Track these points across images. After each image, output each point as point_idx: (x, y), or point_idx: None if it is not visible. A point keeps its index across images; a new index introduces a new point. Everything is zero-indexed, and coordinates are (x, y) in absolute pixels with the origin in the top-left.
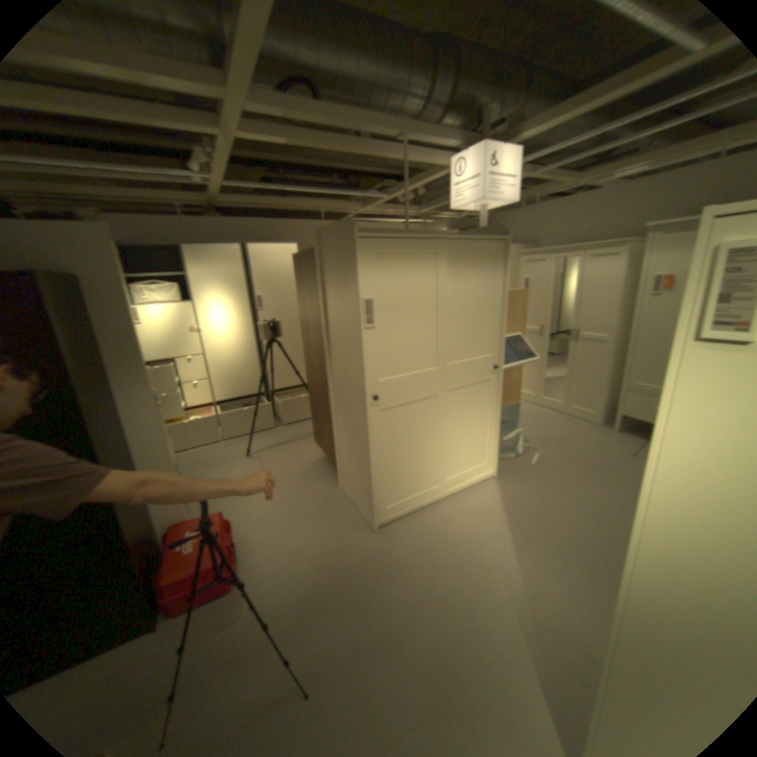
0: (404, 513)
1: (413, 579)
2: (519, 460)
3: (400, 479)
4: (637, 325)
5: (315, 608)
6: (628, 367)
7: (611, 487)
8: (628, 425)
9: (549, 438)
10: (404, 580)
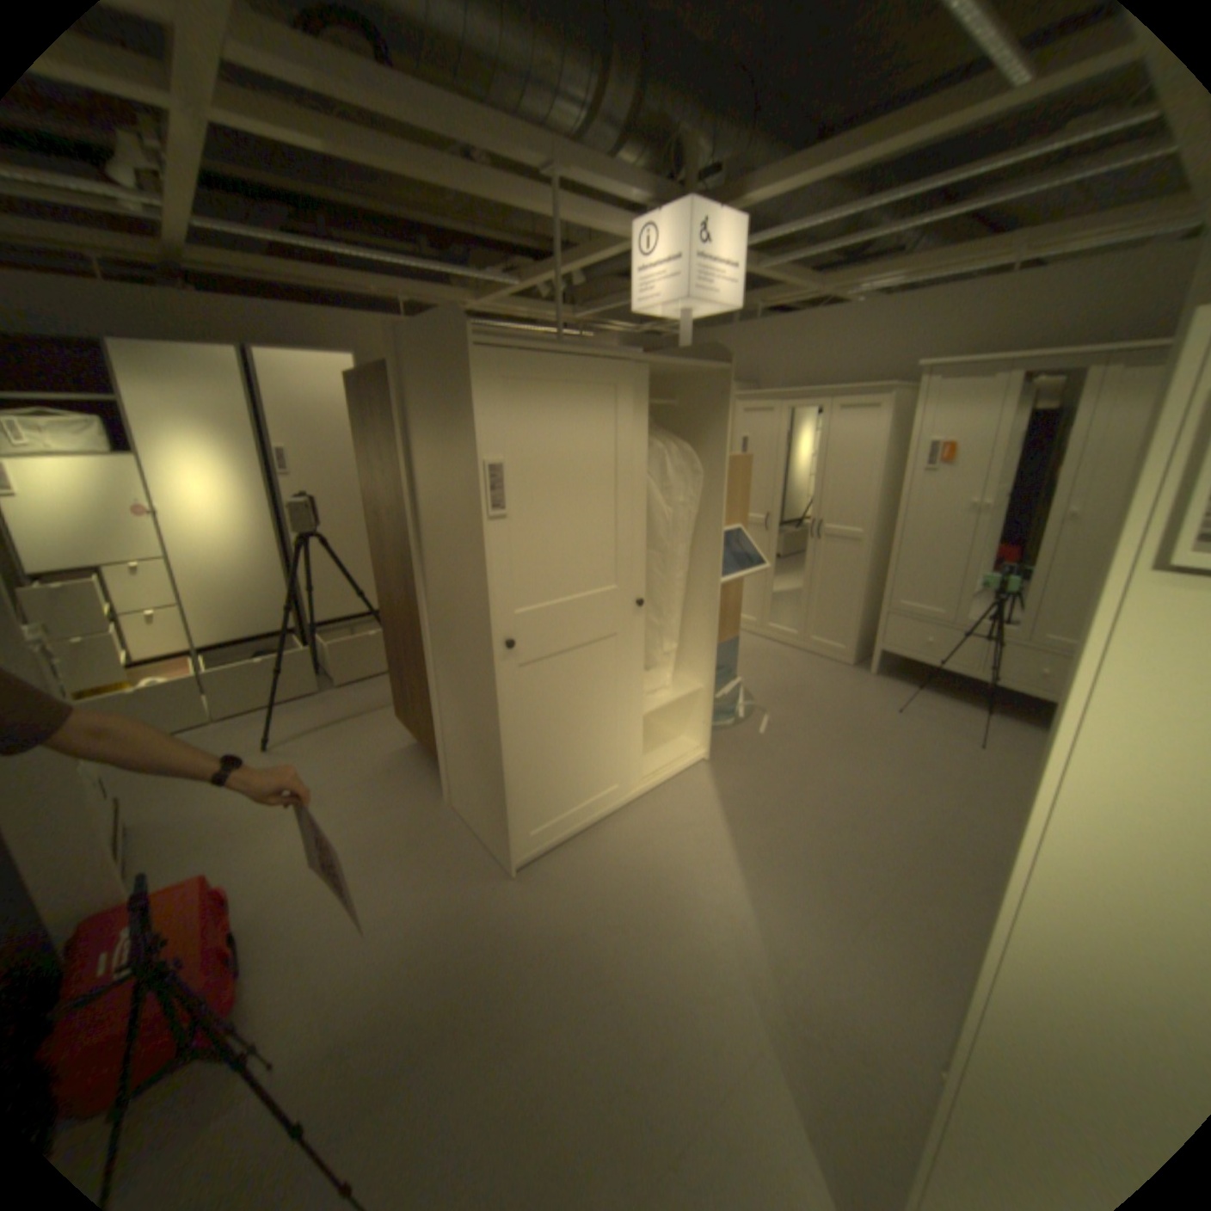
0: (560, 839)
1: (581, 960)
2: (739, 729)
3: (553, 781)
4: (900, 515)
5: (401, 1045)
6: (888, 578)
7: (874, 765)
8: (886, 665)
9: (780, 690)
10: (566, 964)
